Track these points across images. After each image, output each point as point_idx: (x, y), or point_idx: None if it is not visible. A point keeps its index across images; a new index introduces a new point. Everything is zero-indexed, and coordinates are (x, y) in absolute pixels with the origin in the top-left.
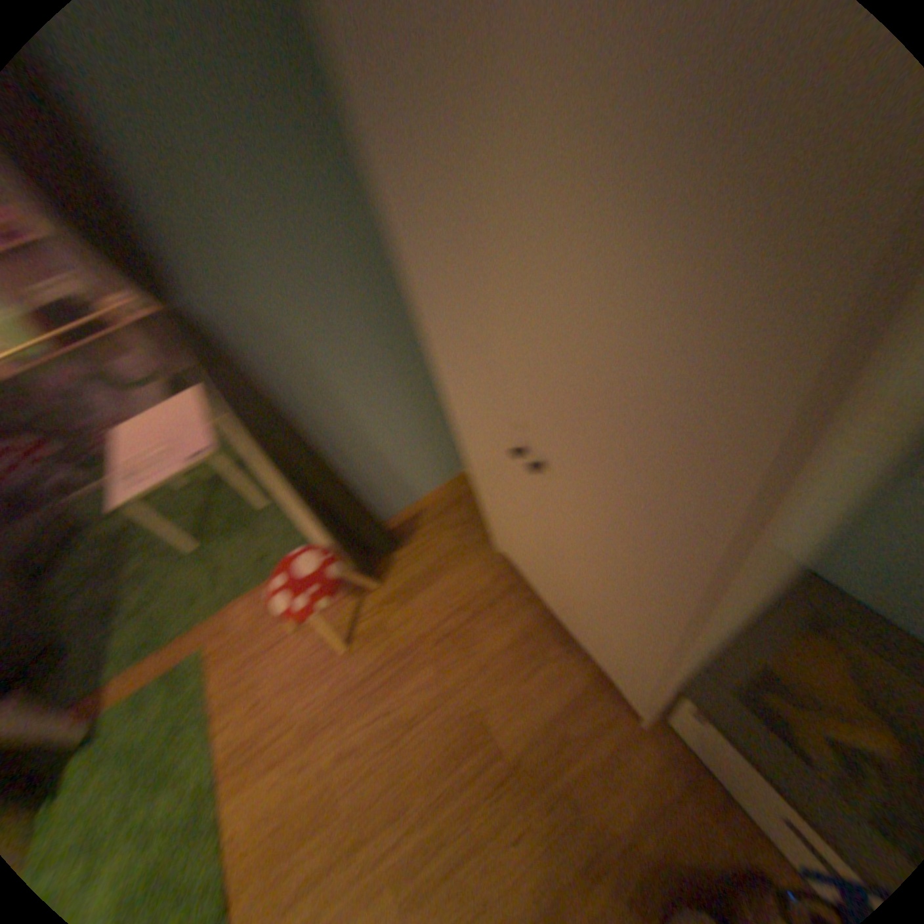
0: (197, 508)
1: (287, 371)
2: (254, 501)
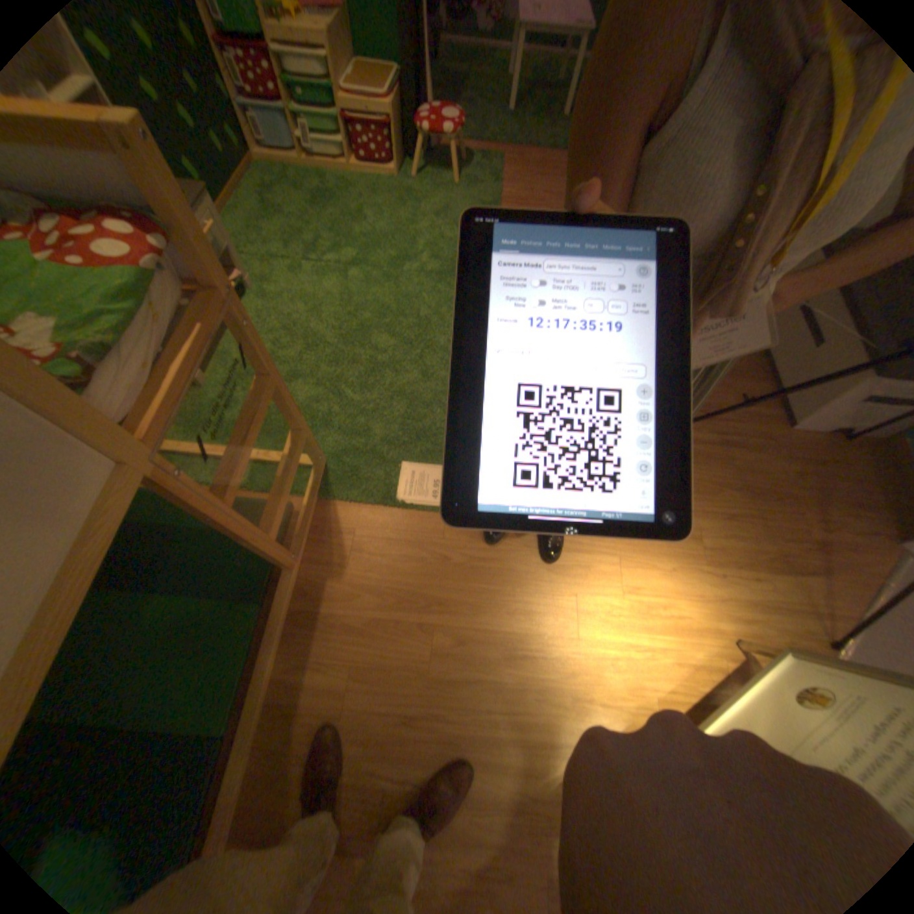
0: (521, 90)
1: None
2: (571, 102)
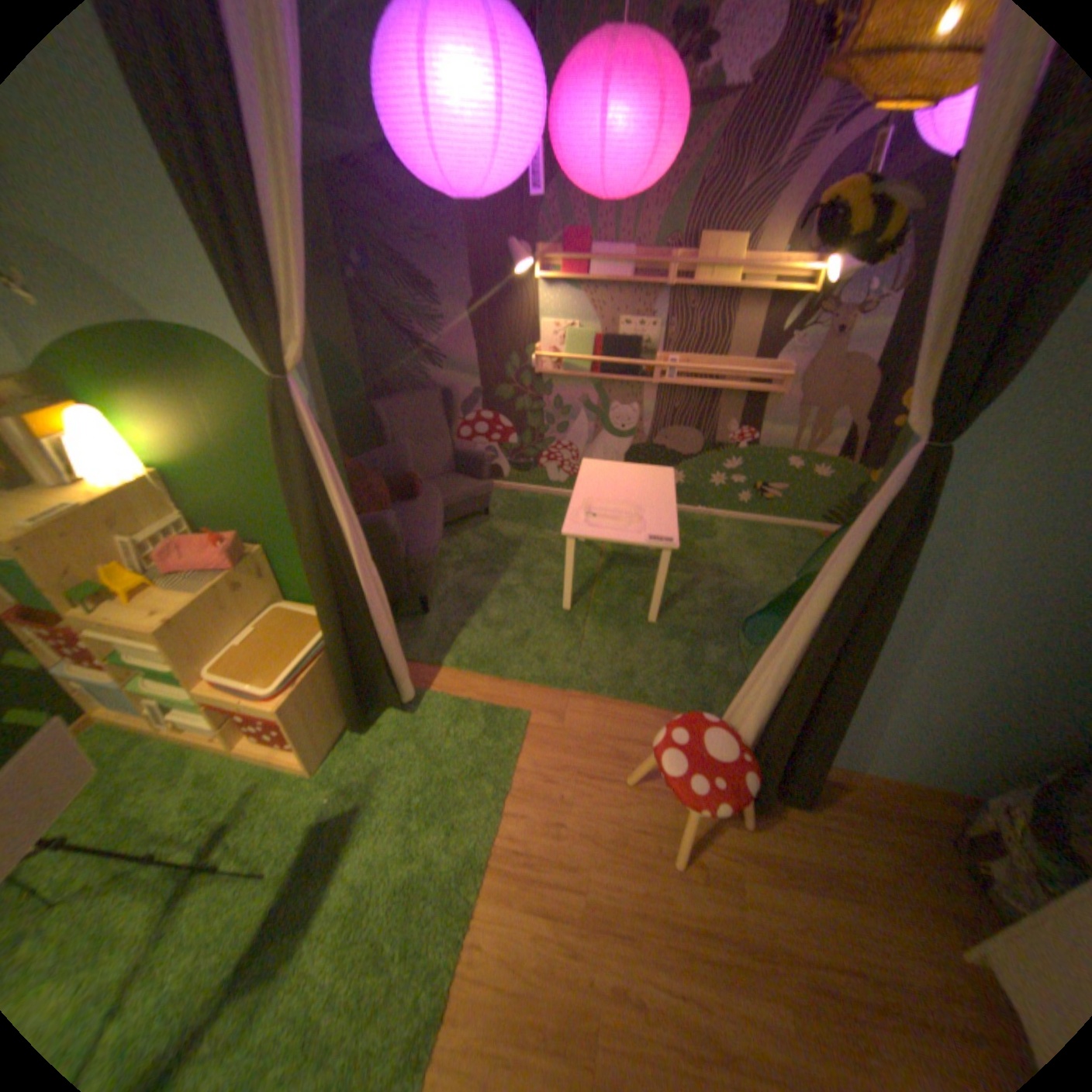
0: (590, 572)
1: (933, 561)
2: (658, 613)
